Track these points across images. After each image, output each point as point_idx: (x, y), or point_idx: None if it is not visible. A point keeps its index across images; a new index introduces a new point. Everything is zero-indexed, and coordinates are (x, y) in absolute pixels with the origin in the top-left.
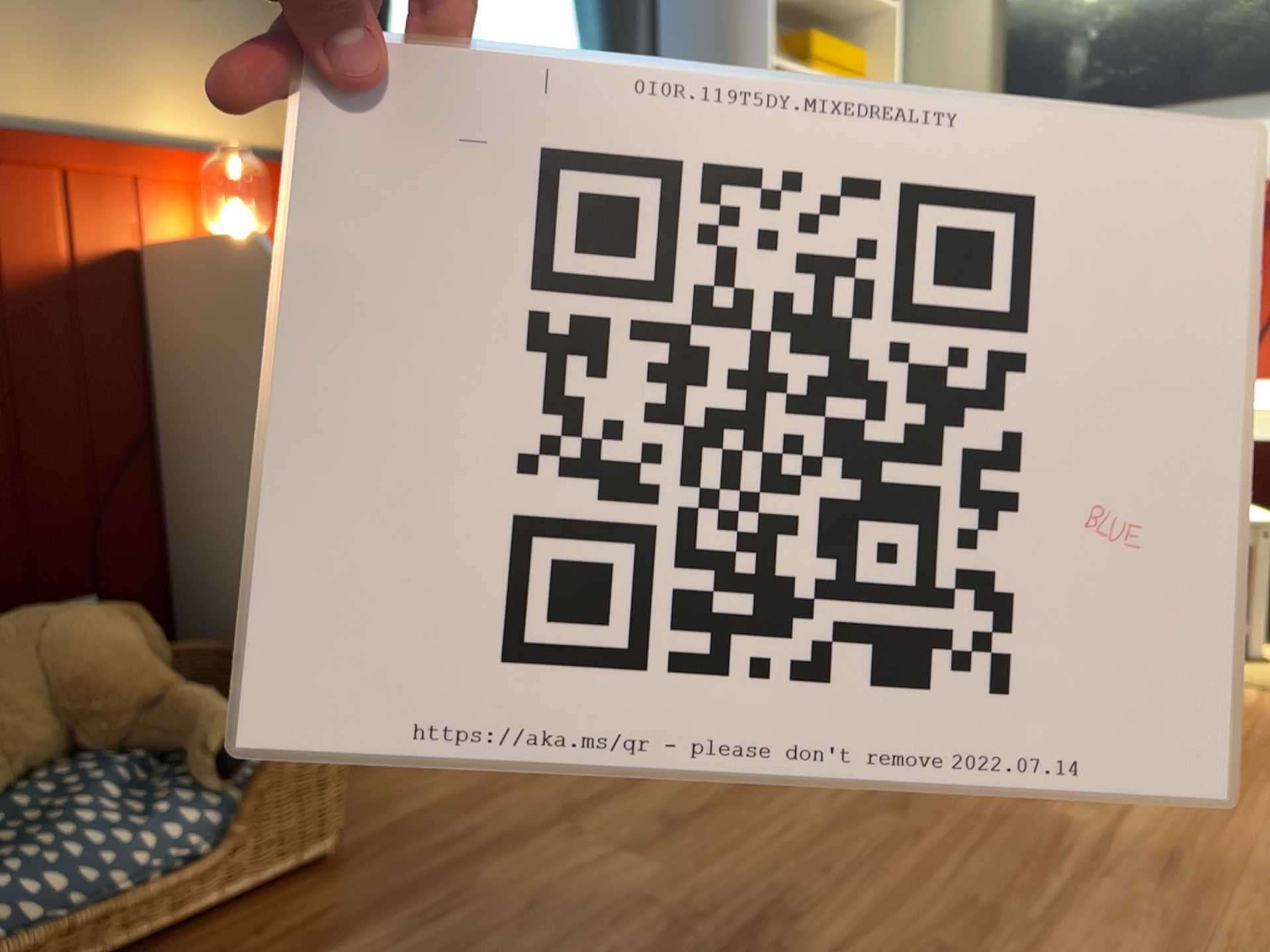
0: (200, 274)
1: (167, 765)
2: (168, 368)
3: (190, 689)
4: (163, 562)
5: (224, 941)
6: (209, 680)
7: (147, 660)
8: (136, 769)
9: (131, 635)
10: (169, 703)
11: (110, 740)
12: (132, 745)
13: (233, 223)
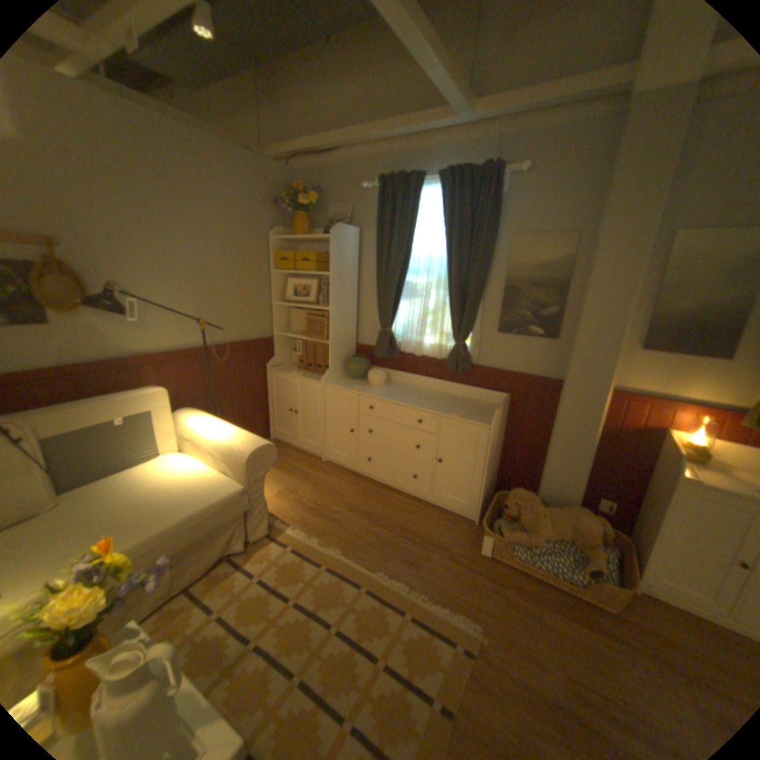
0: (673, 452)
1: (588, 563)
2: (660, 464)
3: (602, 553)
4: (639, 507)
5: (576, 606)
6: (625, 548)
7: (601, 537)
8: (581, 559)
9: (599, 531)
10: (596, 552)
11: (582, 549)
12: (584, 553)
13: (700, 436)
